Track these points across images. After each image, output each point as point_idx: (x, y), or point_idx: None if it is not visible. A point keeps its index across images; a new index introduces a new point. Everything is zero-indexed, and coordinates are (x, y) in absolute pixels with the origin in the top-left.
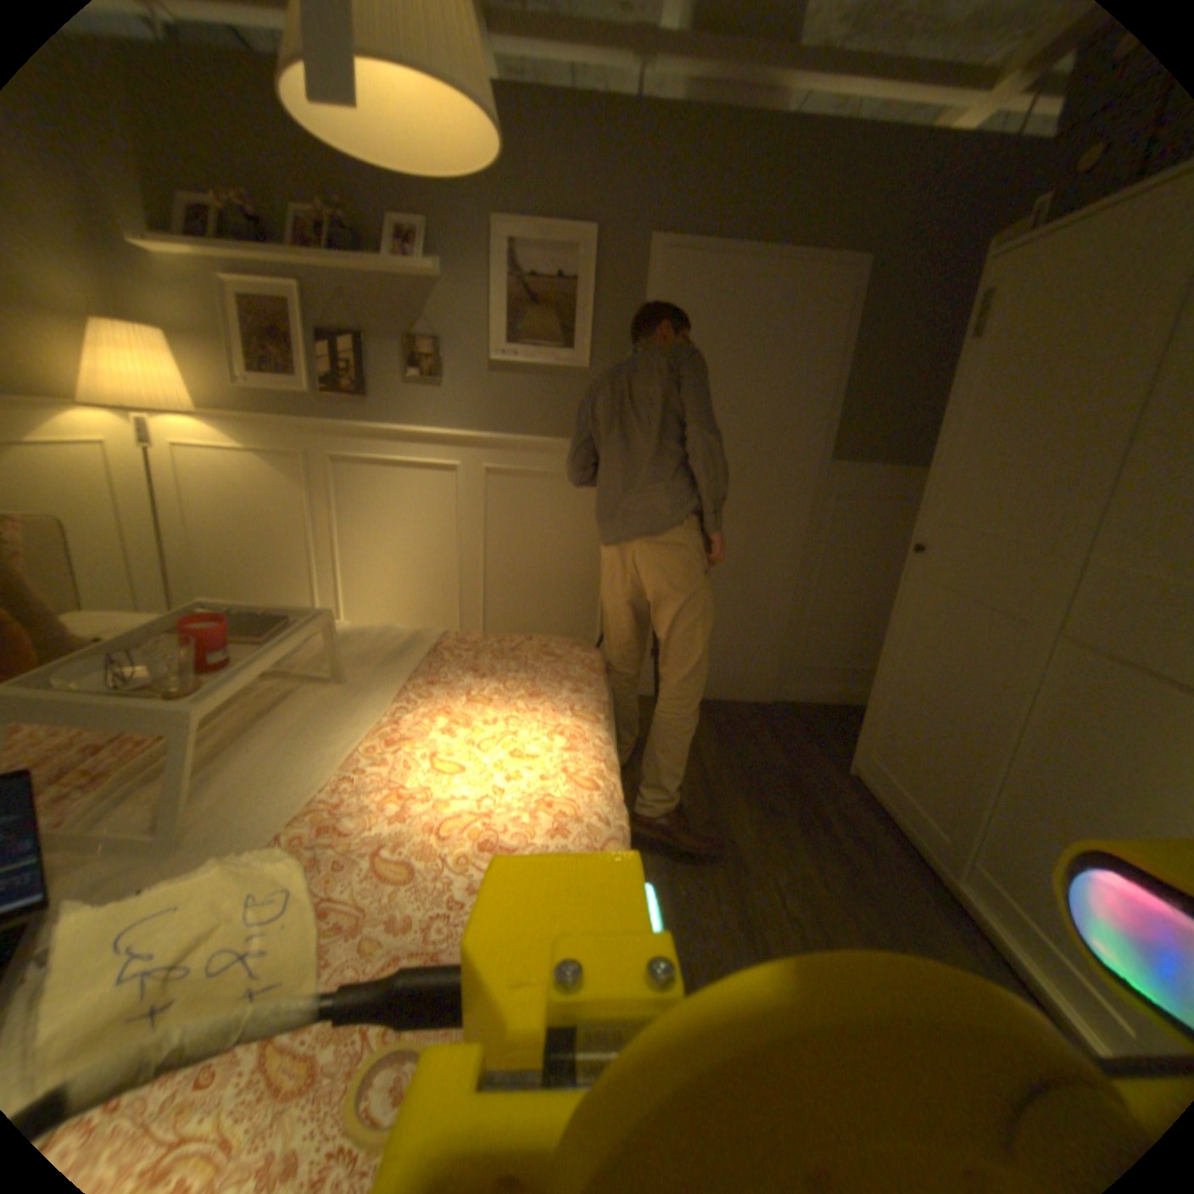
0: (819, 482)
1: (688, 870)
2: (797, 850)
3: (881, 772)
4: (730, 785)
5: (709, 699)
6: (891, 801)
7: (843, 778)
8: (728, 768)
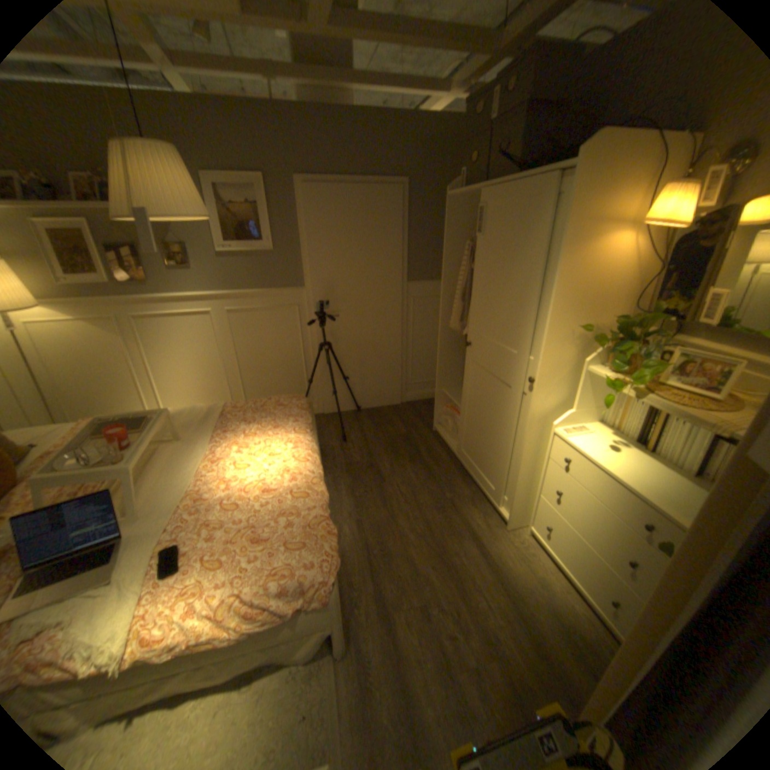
0: (403, 293)
1: (360, 486)
2: (407, 467)
3: (442, 427)
4: (379, 446)
5: (370, 407)
6: (446, 438)
7: (430, 432)
8: (379, 439)
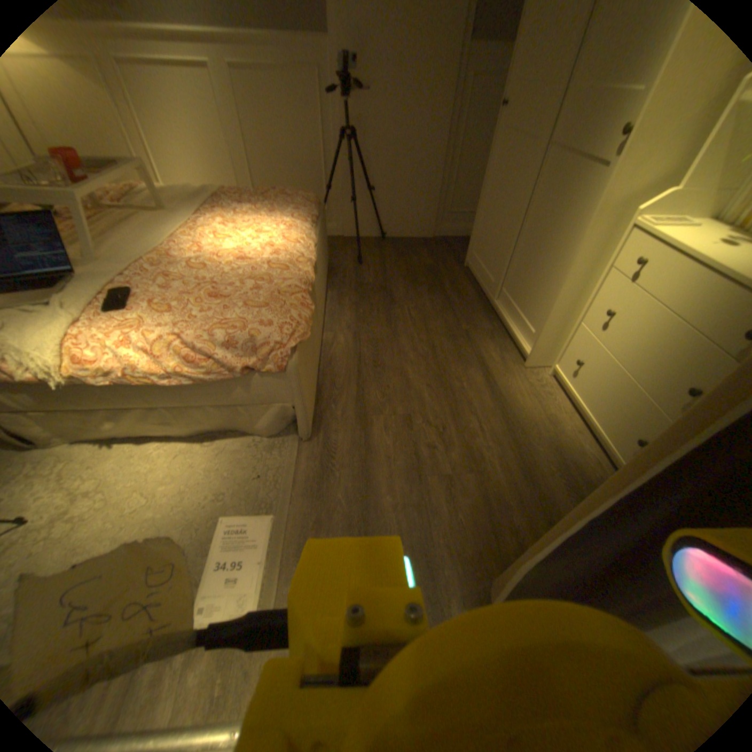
0: (462, 61)
1: (367, 304)
2: (424, 295)
3: (476, 258)
4: (397, 272)
5: (397, 236)
6: (478, 271)
7: (461, 267)
8: (399, 266)
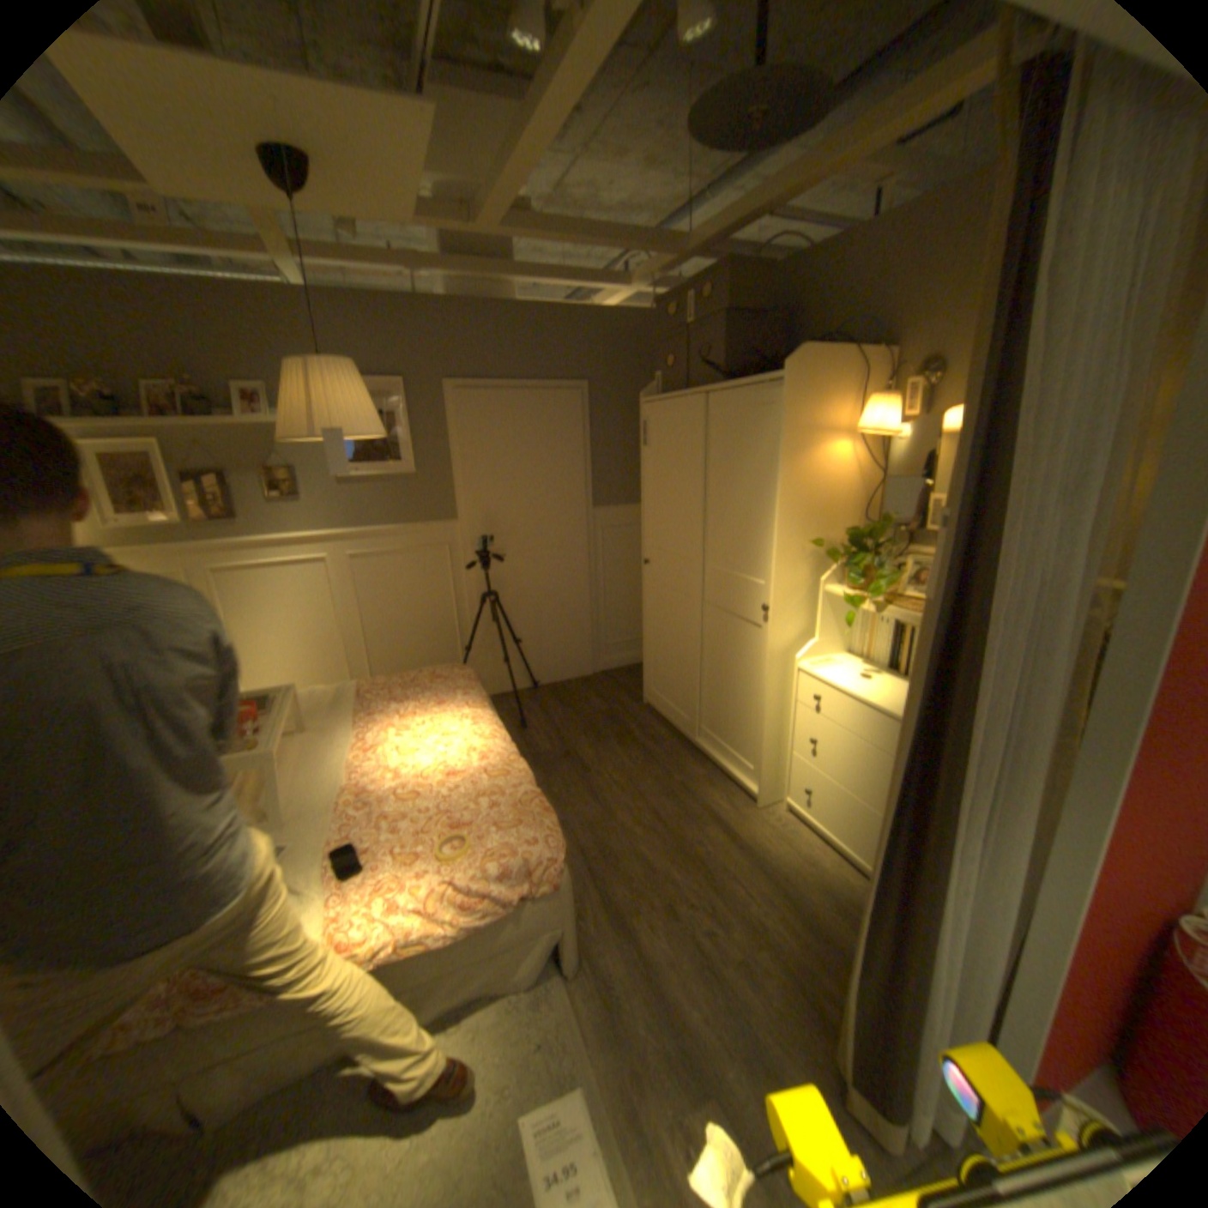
0: (588, 523)
1: (557, 779)
2: (616, 750)
3: (656, 694)
4: (574, 729)
5: (551, 682)
6: (664, 708)
7: (640, 706)
8: (571, 720)
